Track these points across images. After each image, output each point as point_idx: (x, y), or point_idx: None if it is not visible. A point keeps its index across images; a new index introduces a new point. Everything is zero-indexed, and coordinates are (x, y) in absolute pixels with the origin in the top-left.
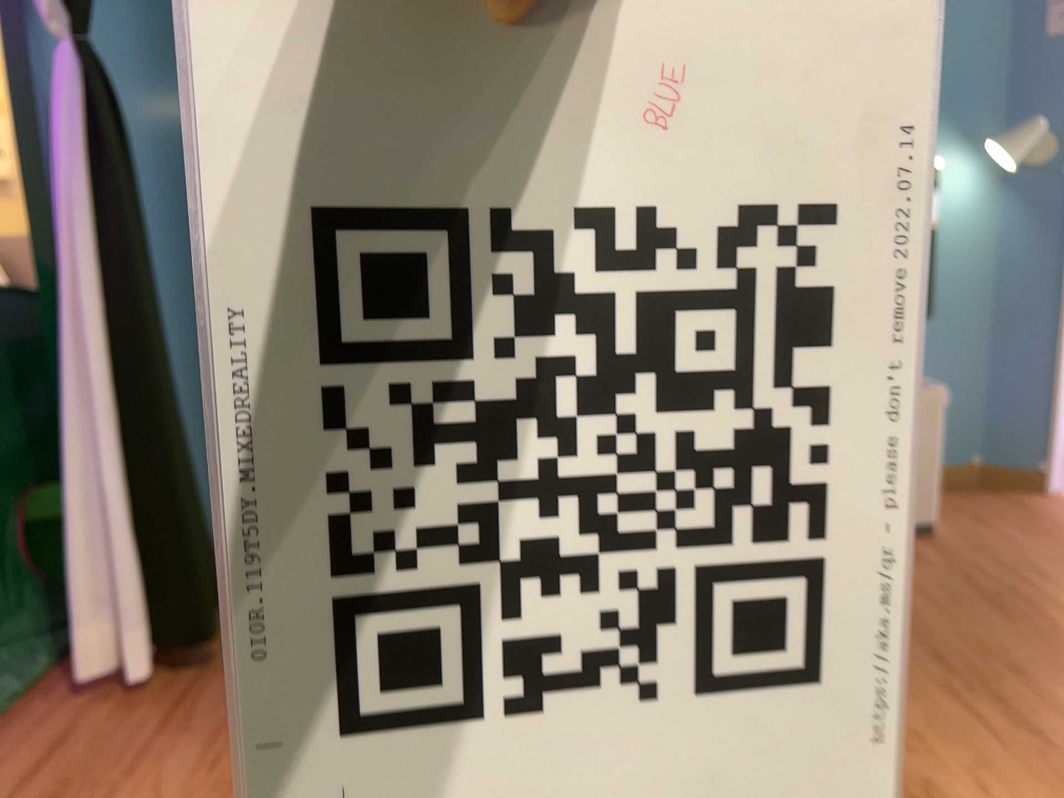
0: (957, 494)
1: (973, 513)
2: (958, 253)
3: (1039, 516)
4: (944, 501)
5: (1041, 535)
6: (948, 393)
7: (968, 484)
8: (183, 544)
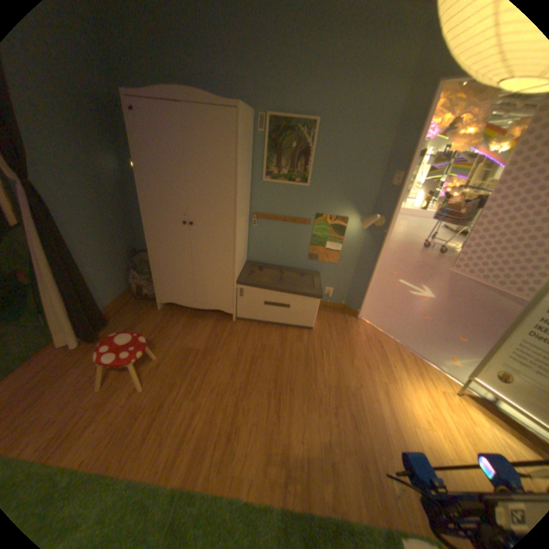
0: (332, 311)
1: (330, 321)
2: (348, 246)
3: (347, 326)
4: (326, 314)
5: (342, 334)
6: (338, 283)
7: (338, 308)
8: (88, 314)
